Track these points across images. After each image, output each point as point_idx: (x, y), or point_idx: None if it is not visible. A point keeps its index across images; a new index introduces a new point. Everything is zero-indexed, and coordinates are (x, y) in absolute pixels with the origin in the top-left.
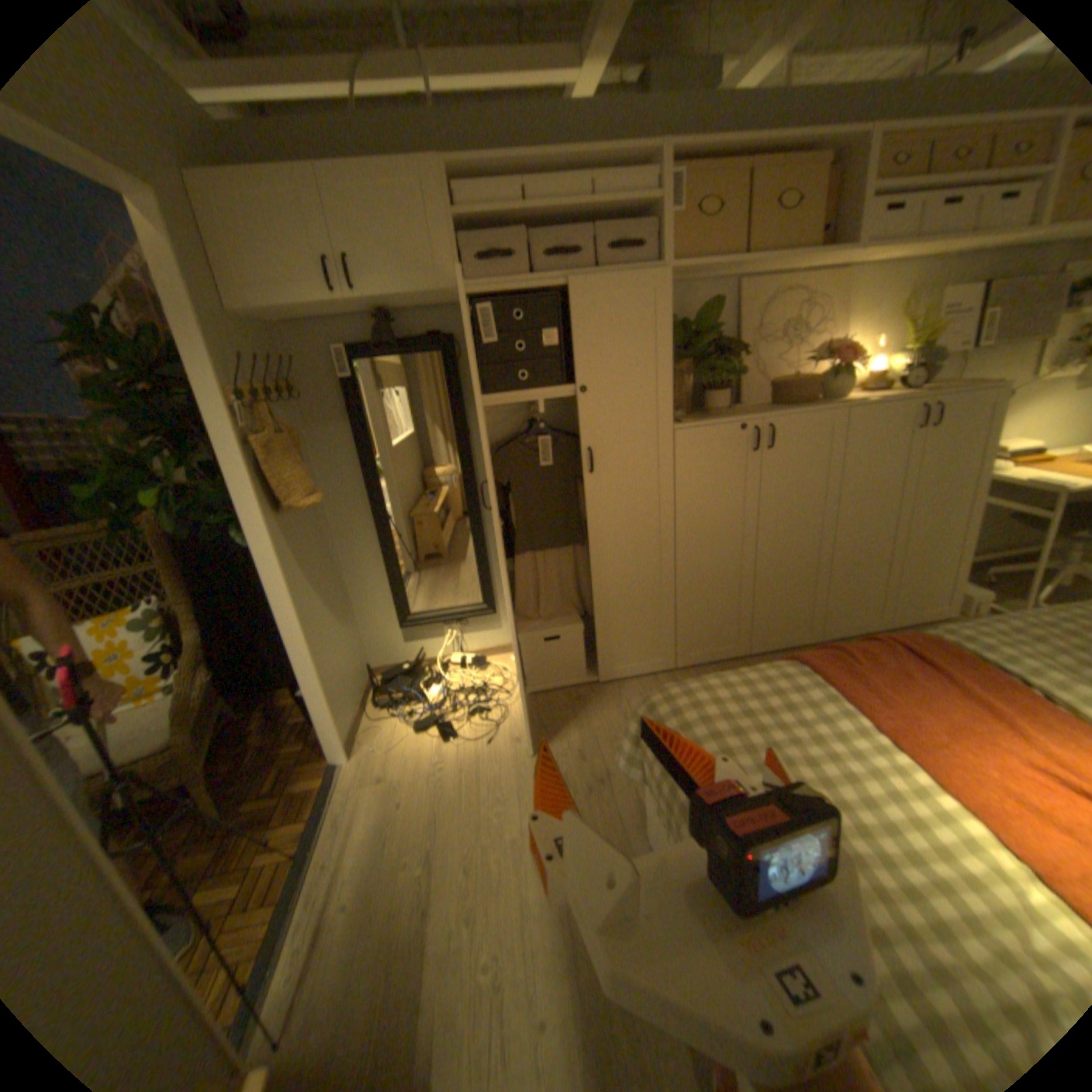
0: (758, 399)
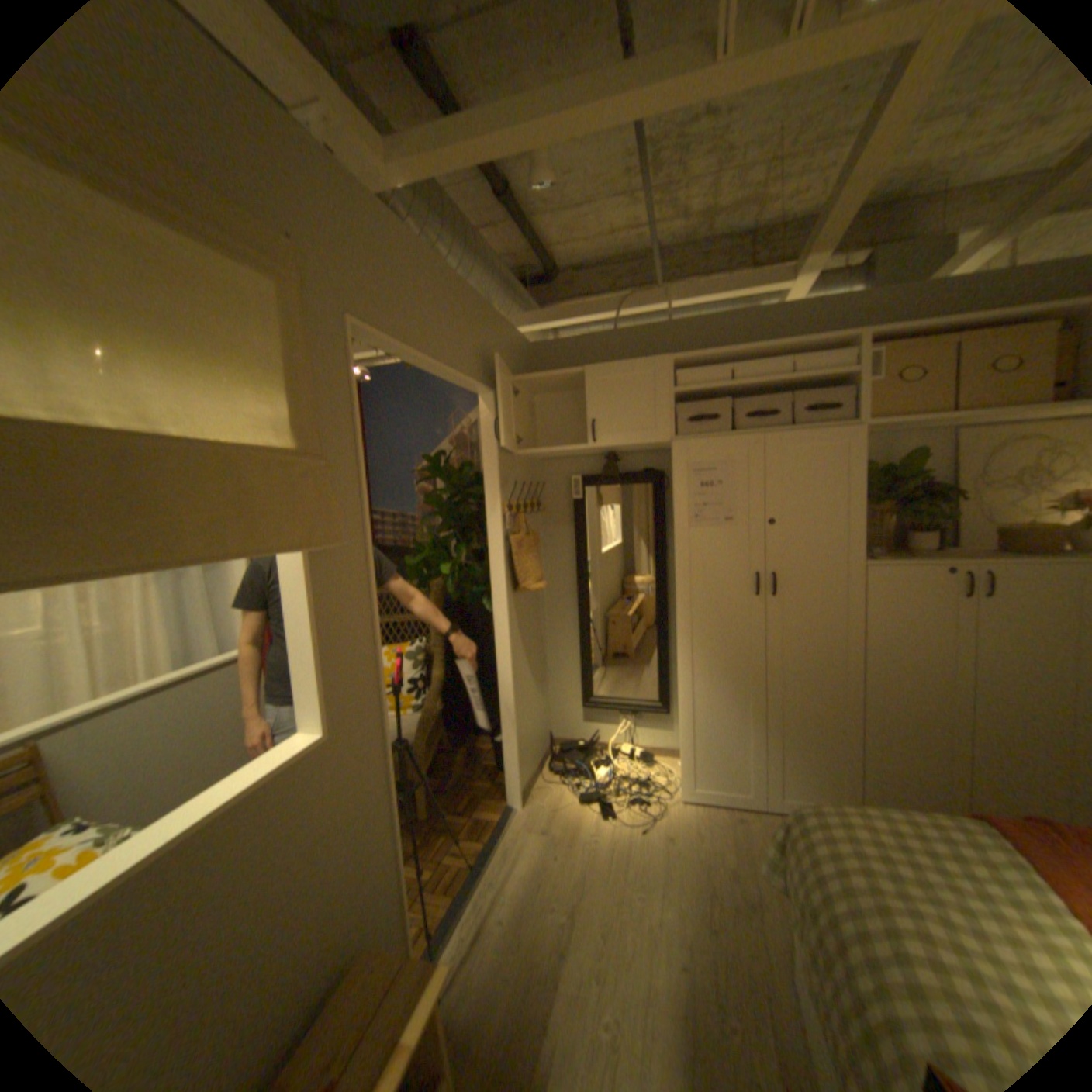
0: (982, 545)
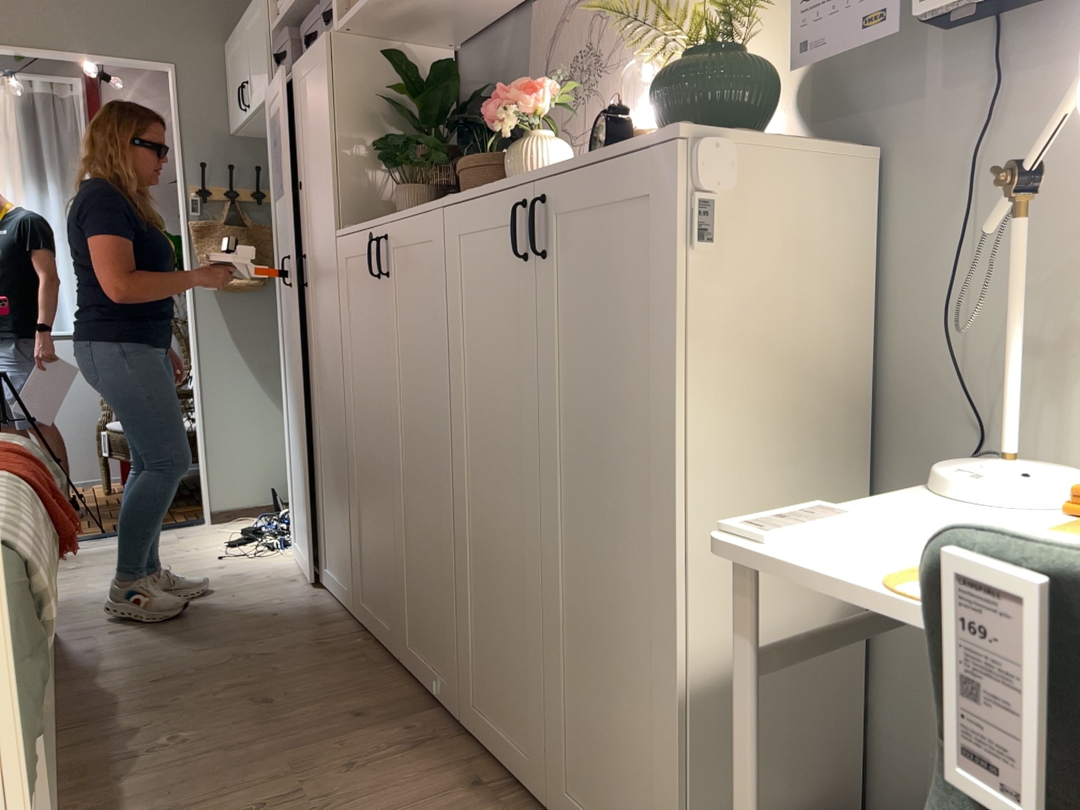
0: None
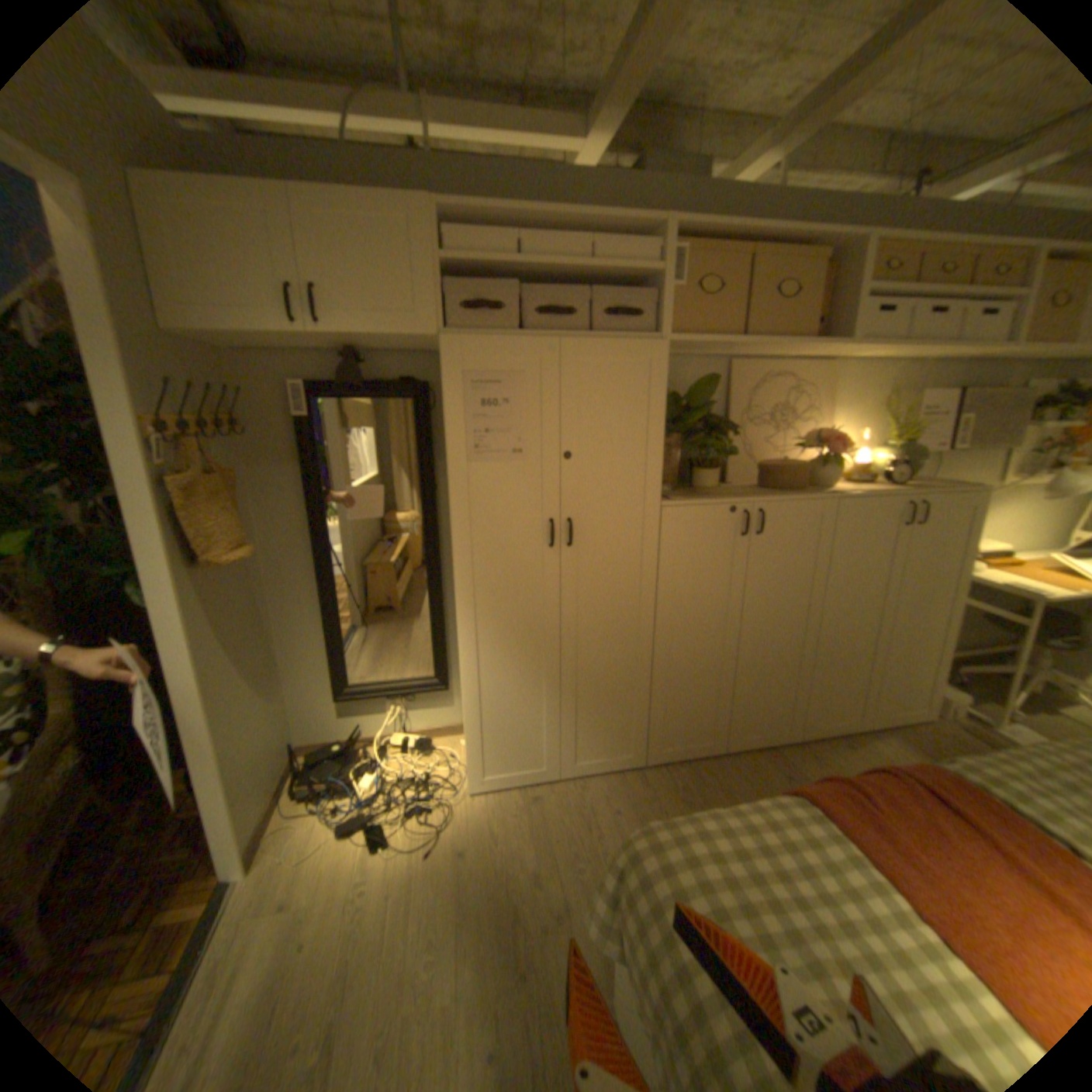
0: (744, 480)
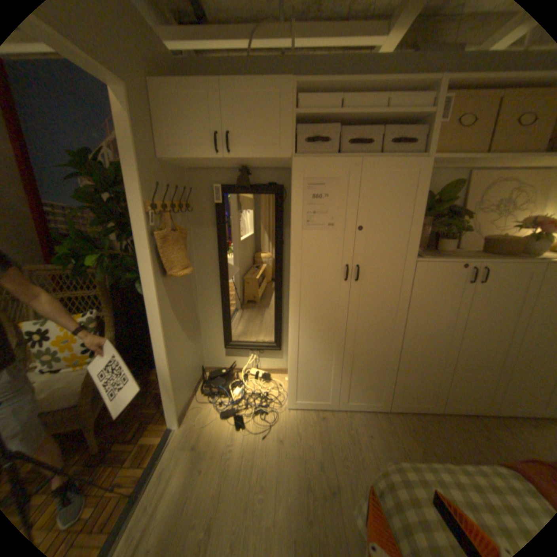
0: (472, 247)
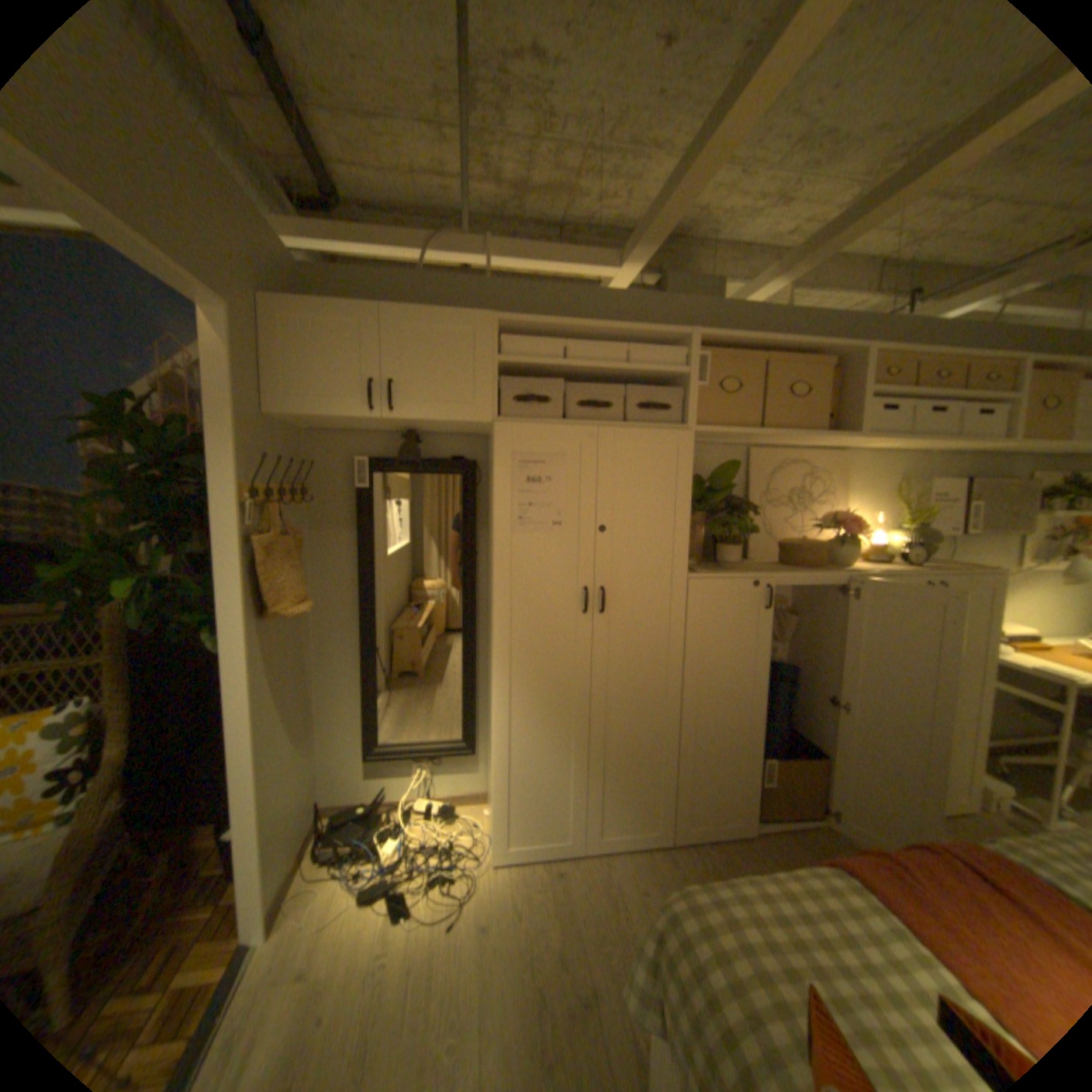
0: (764, 557)
